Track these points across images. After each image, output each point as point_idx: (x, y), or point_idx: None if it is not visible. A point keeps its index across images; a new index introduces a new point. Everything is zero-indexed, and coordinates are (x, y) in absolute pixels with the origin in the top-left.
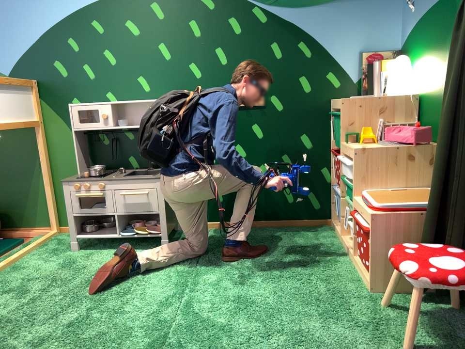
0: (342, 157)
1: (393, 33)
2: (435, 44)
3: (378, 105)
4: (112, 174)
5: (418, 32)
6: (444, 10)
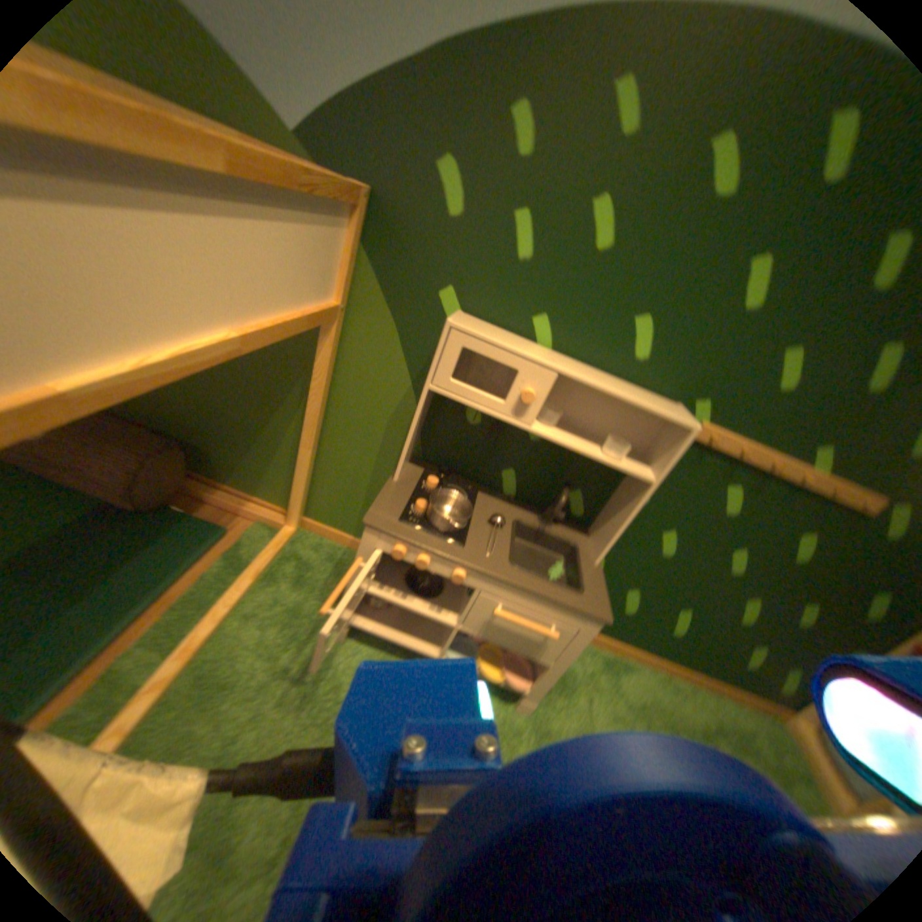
0: None
1: None
2: None
3: None
4: (476, 524)
5: None
6: None
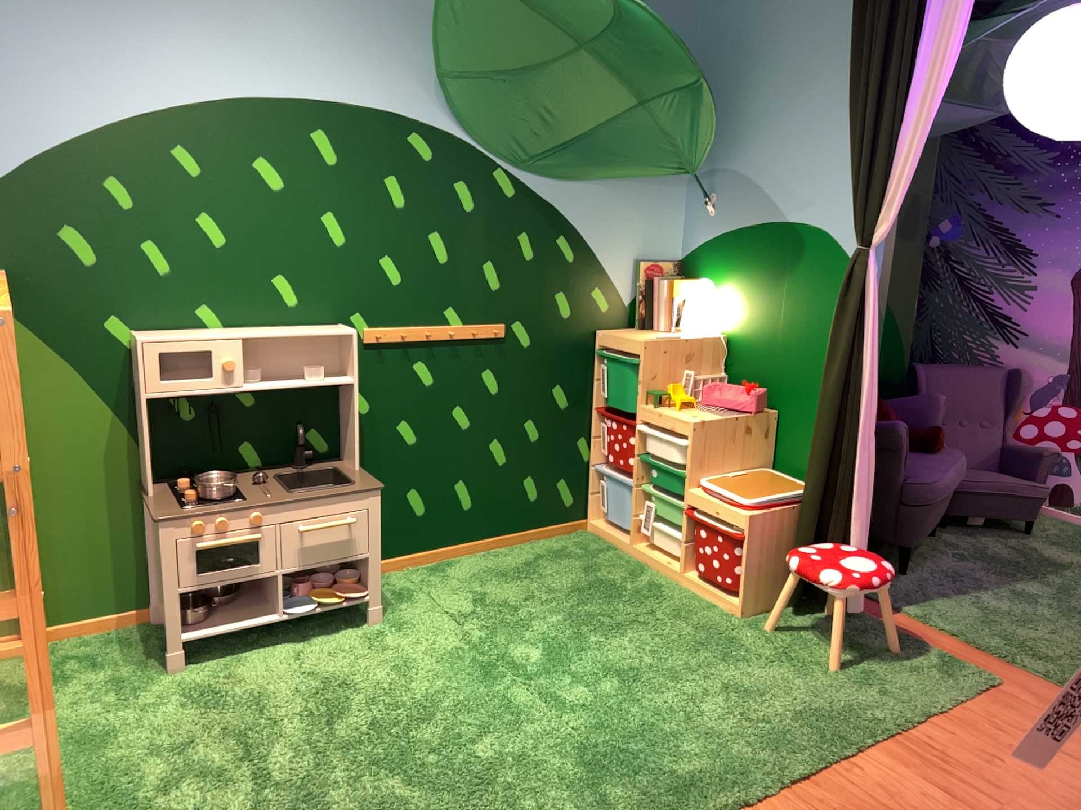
0: (639, 427)
1: (671, 238)
2: (755, 280)
3: (682, 351)
4: (252, 487)
5: (719, 252)
6: (772, 243)
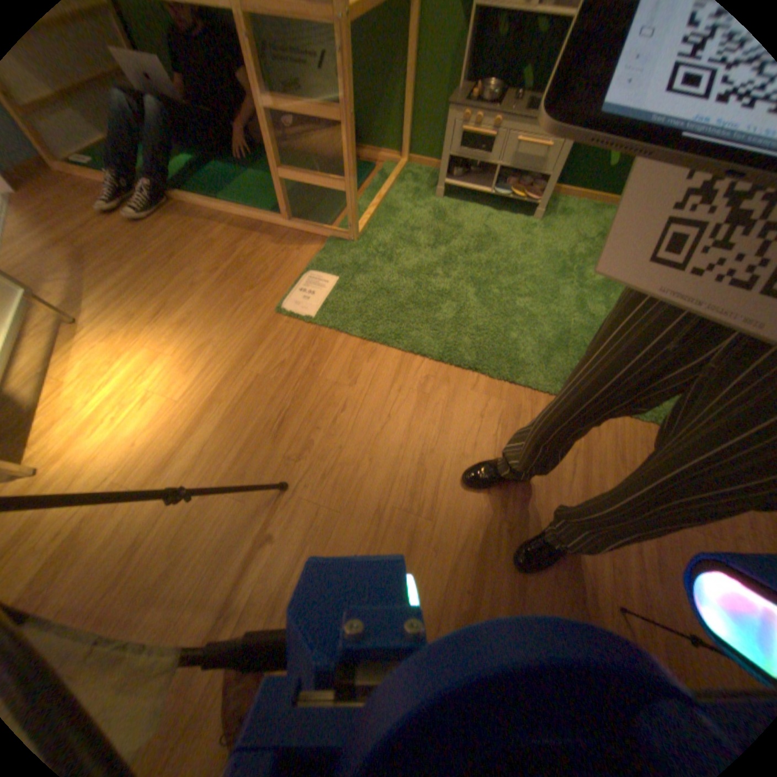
0: None
1: None
2: None
3: None
4: (505, 99)
5: None
6: None
